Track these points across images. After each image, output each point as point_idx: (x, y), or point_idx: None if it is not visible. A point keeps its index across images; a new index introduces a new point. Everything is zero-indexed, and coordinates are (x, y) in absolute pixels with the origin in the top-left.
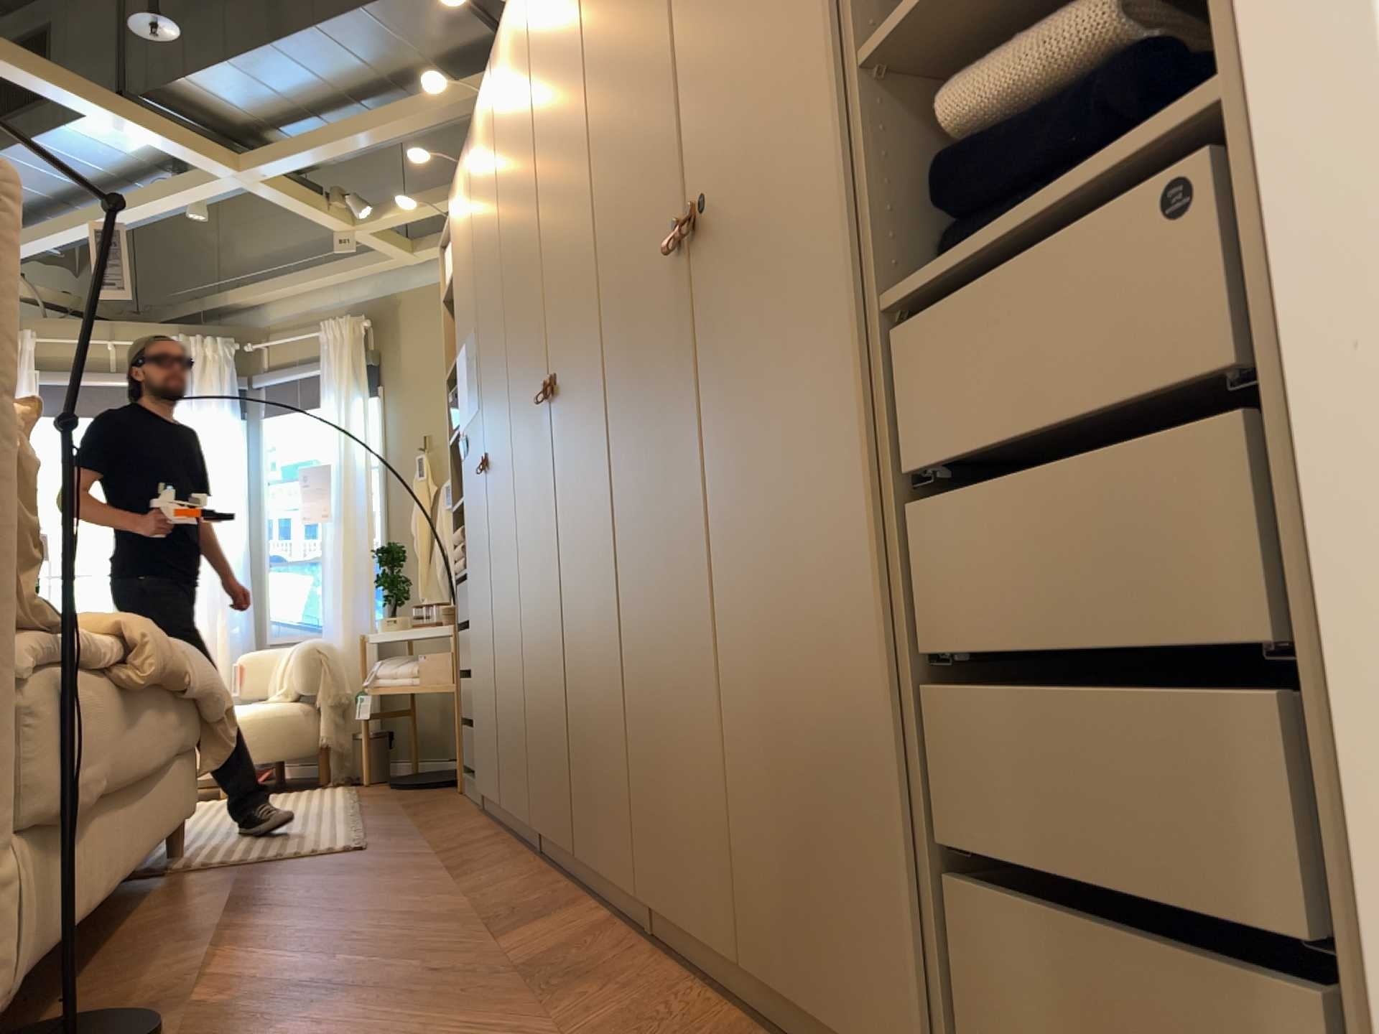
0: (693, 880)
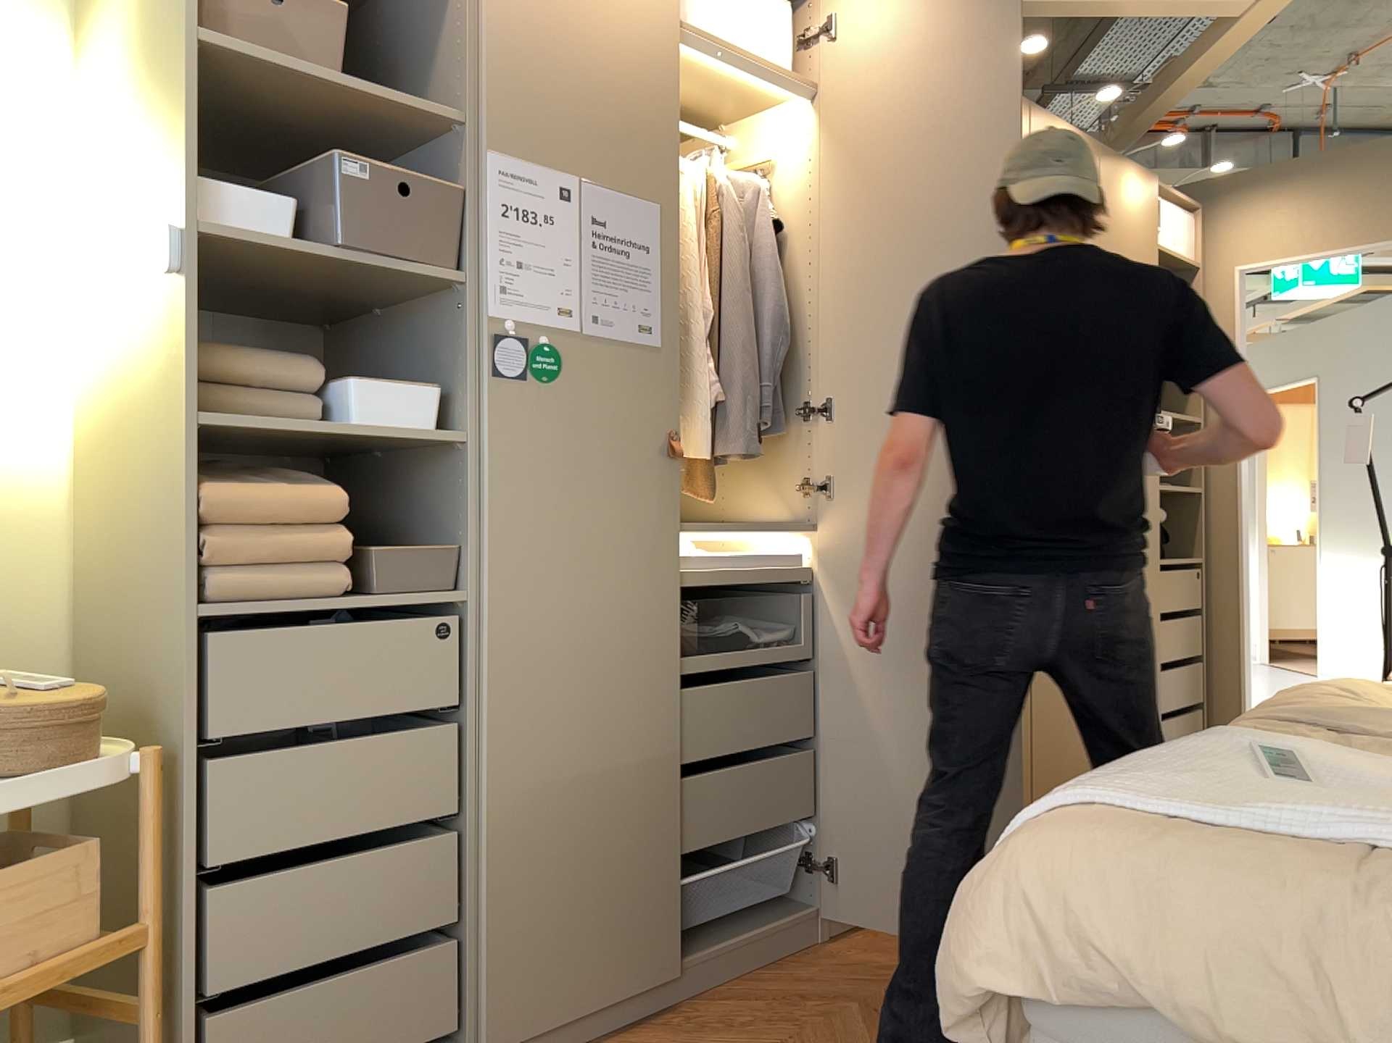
0: None
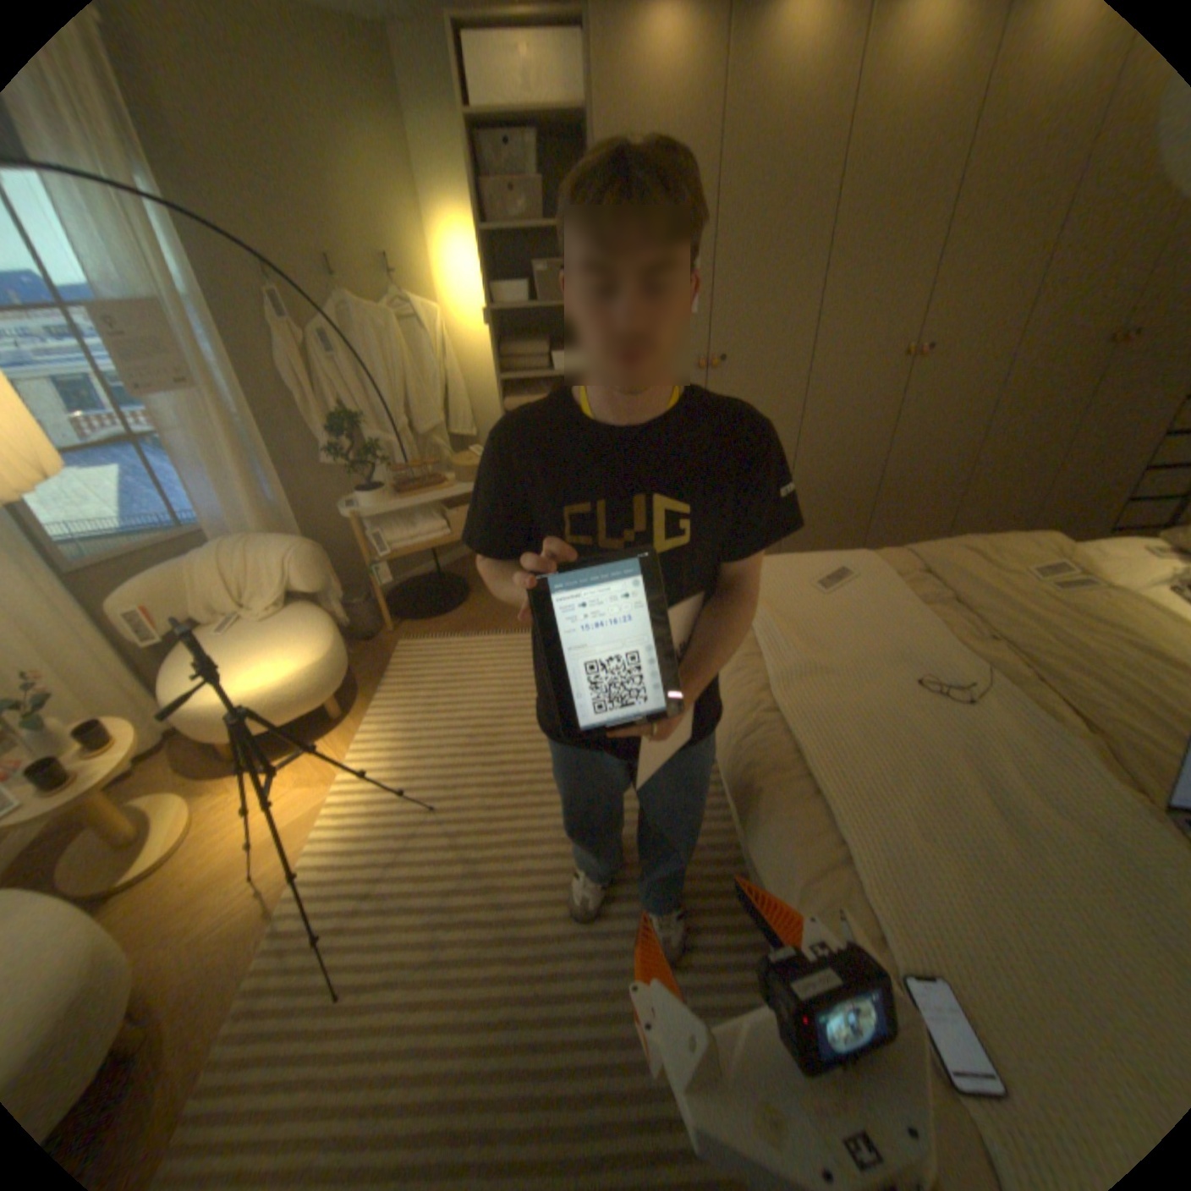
0: None
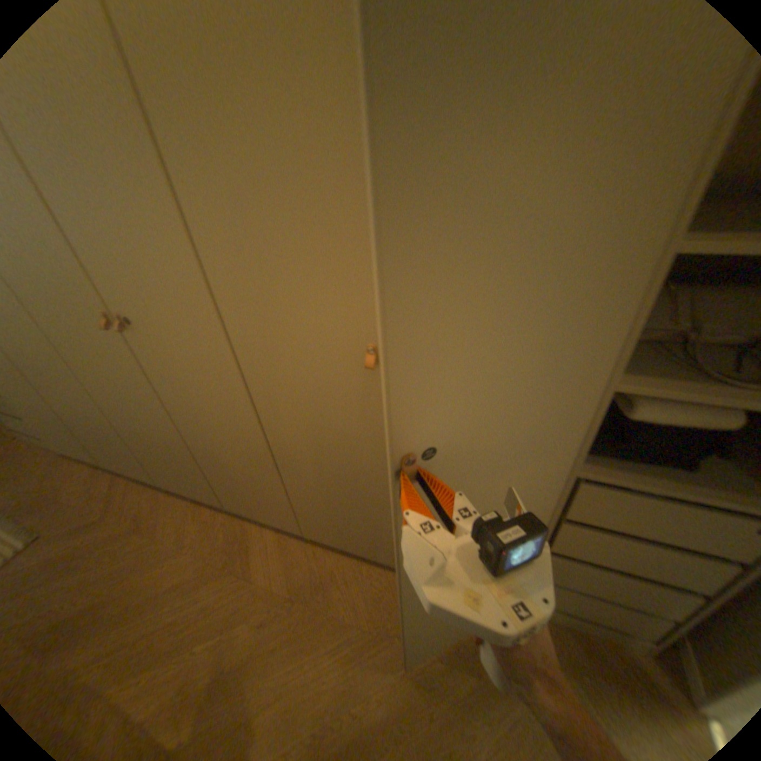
0: (360, 552)
